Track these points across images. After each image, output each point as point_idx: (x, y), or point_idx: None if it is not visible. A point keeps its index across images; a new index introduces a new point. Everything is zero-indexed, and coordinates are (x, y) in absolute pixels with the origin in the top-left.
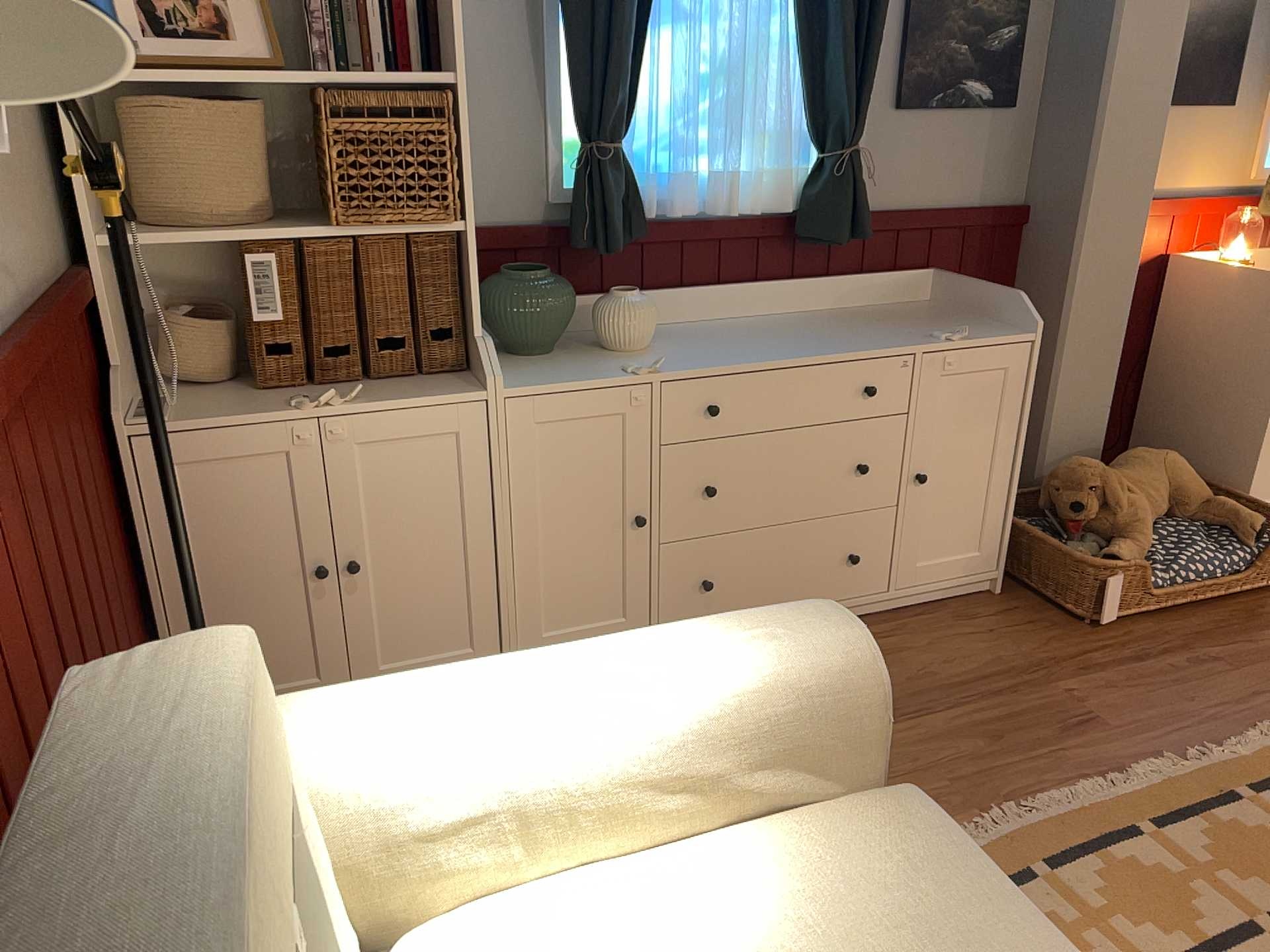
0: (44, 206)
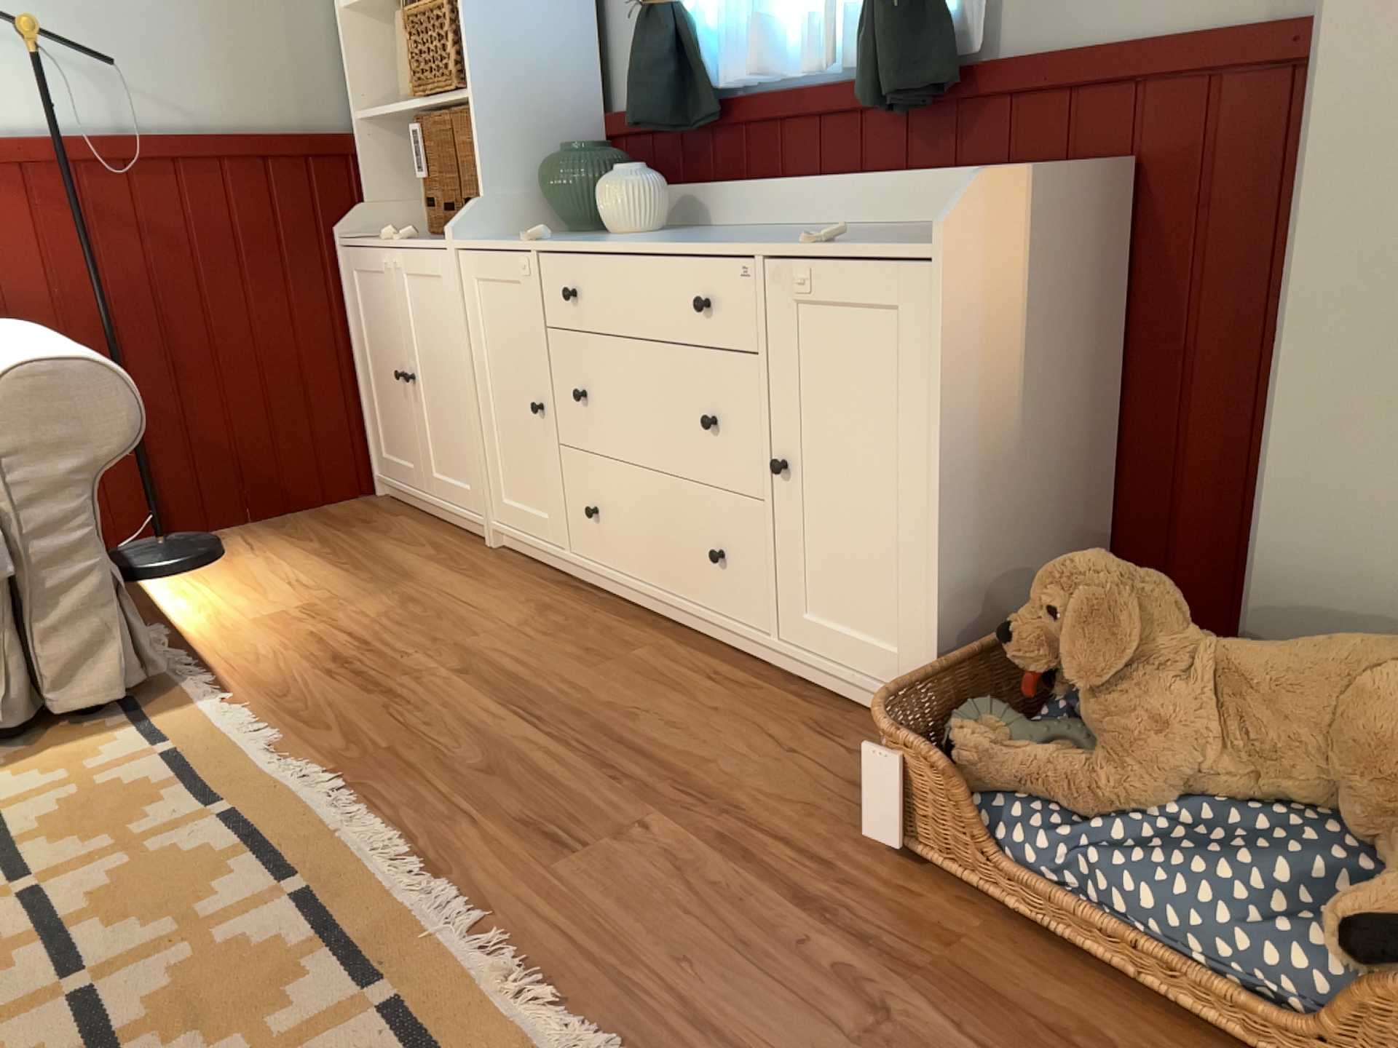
0: (309, 90)
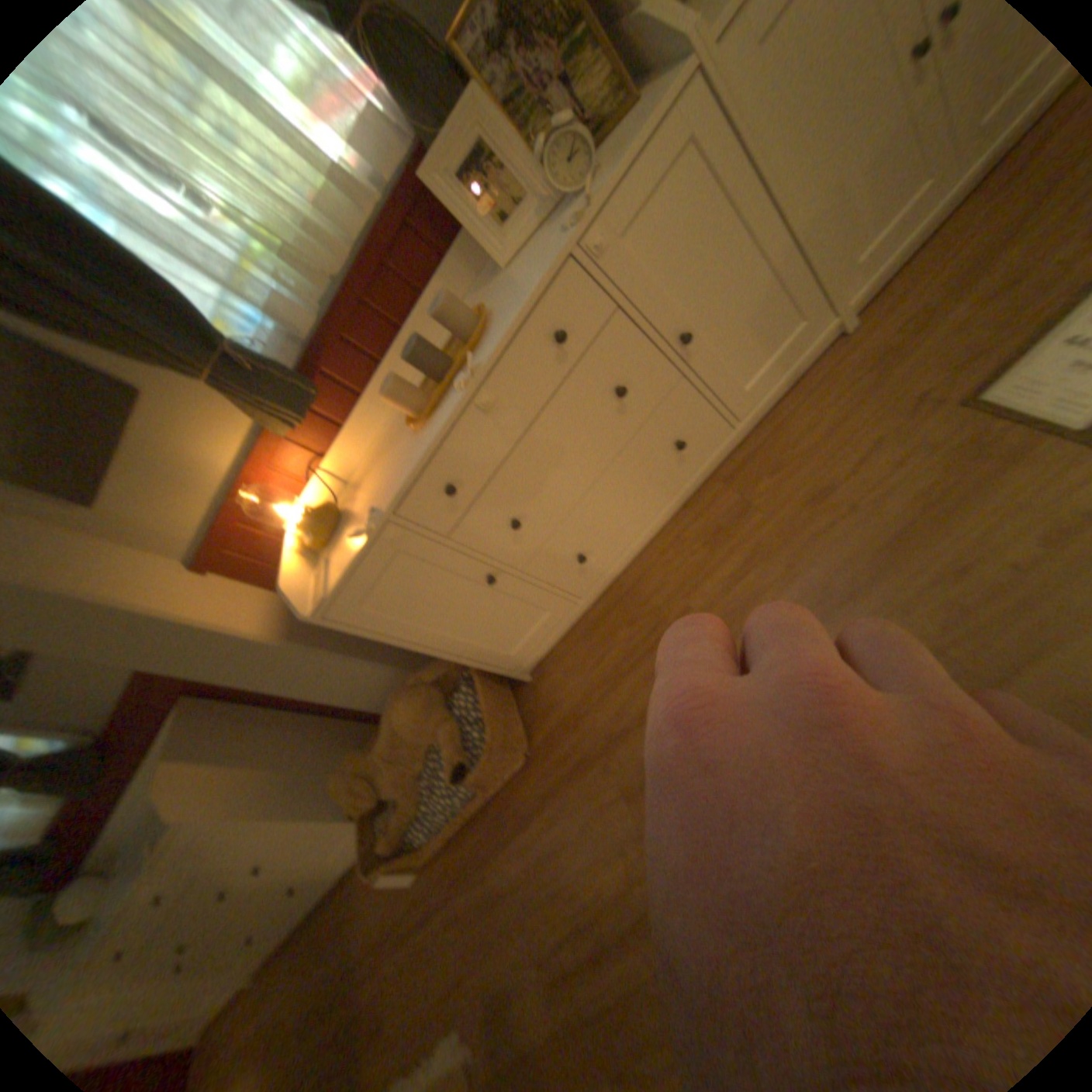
0: None
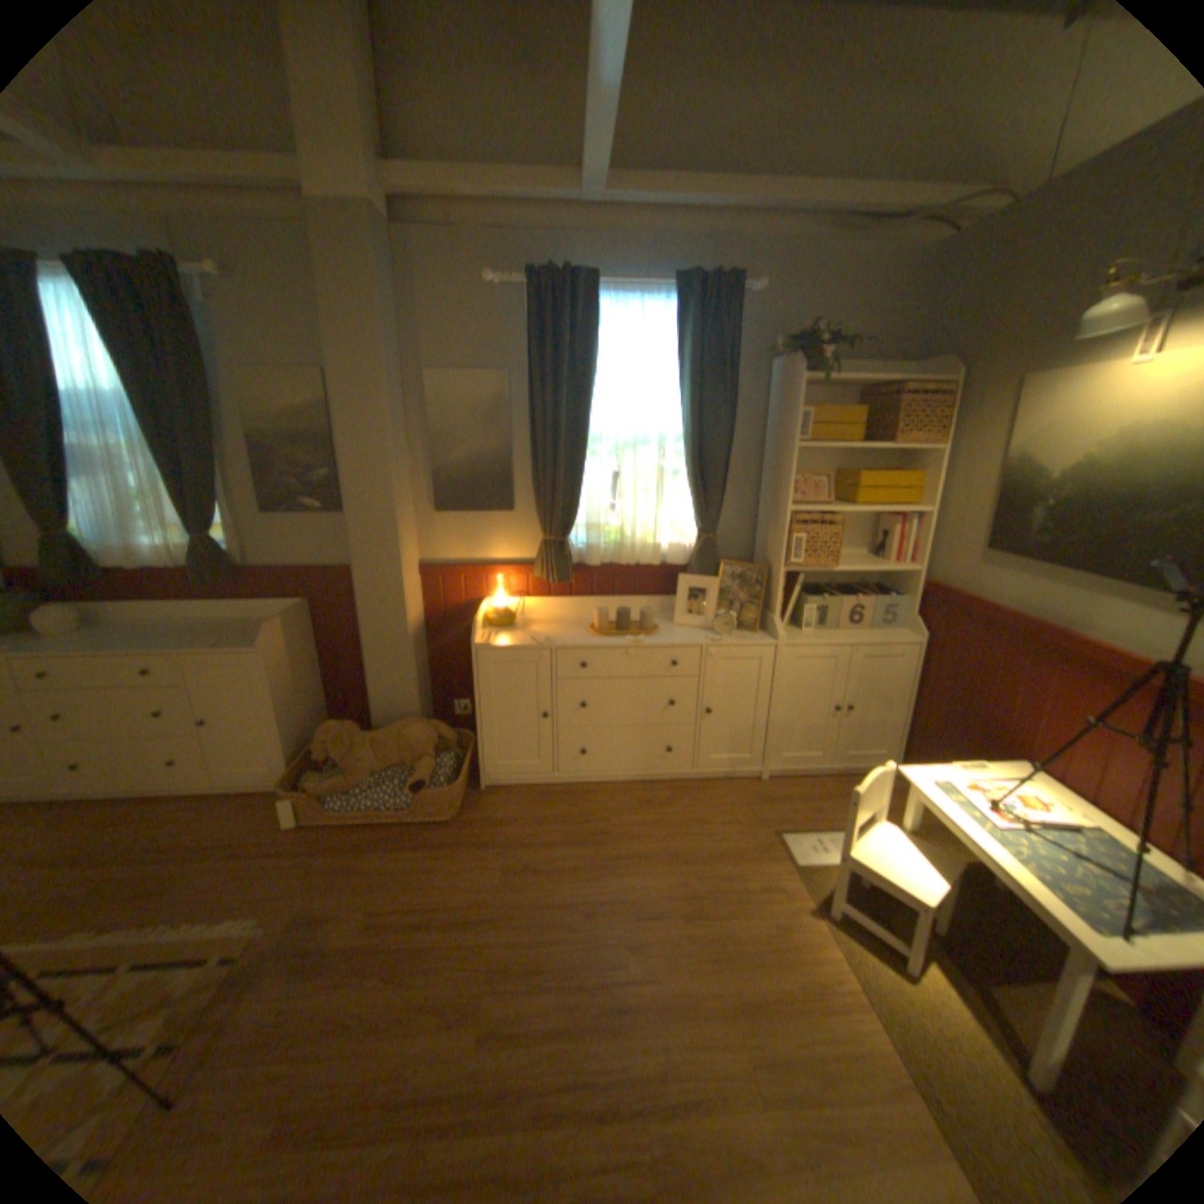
0: None
